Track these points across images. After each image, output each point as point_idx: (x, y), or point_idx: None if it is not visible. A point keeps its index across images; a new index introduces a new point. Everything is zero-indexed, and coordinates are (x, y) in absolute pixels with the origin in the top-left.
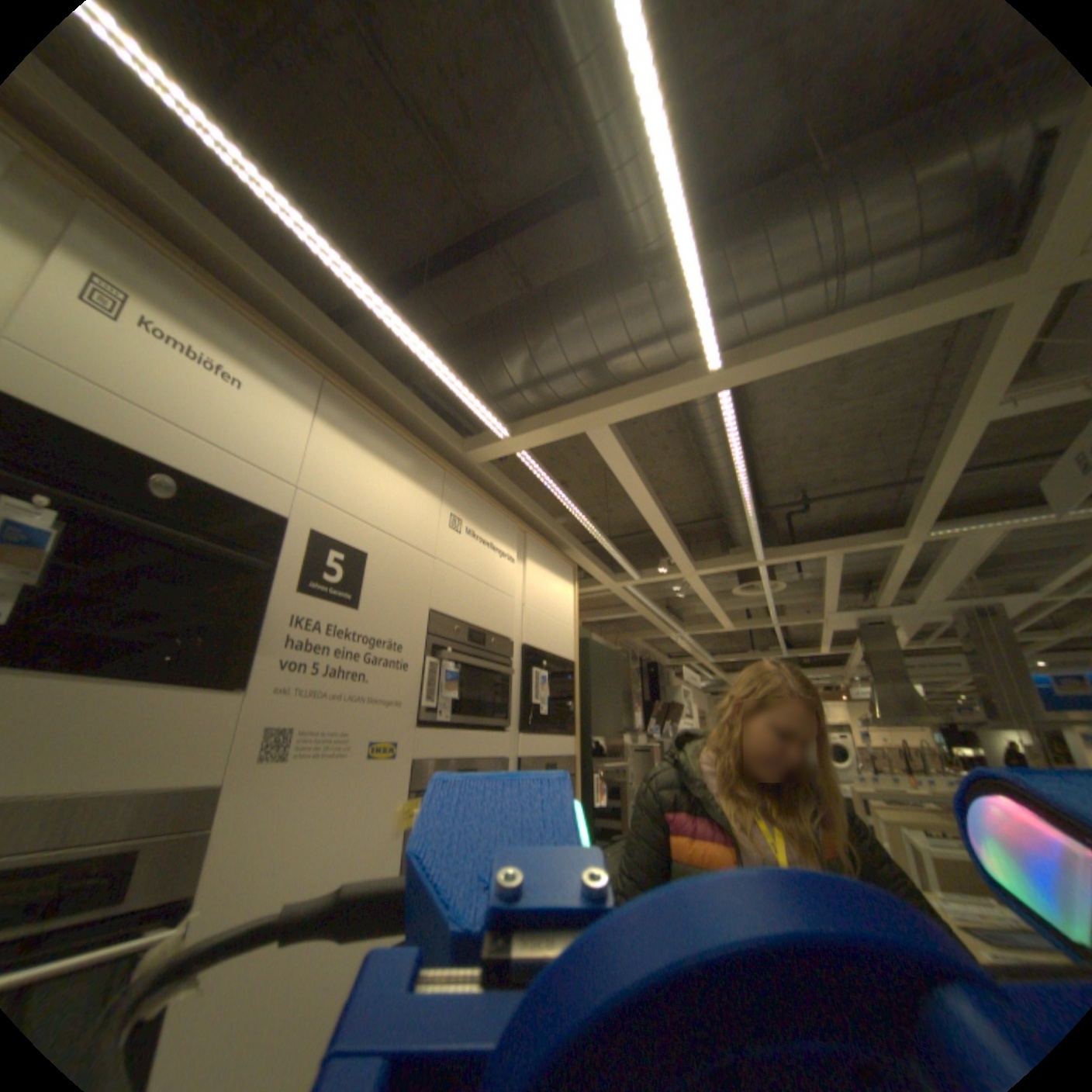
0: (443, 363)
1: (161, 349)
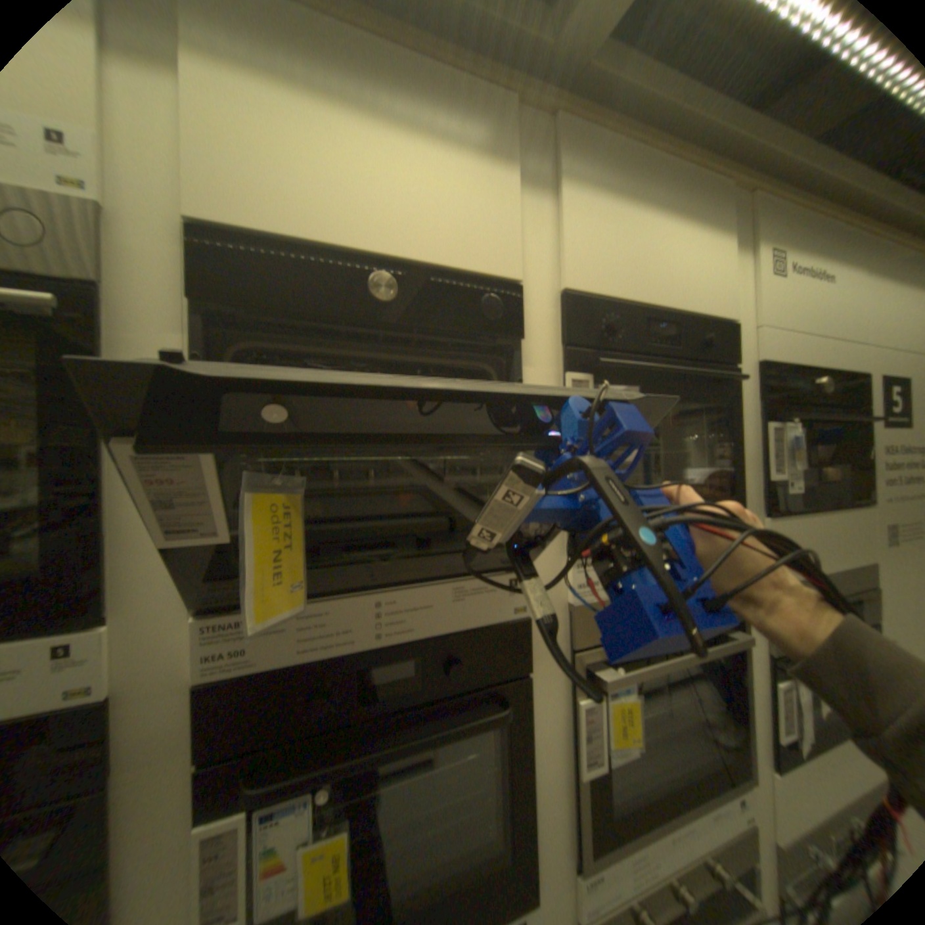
0: None
1: (804, 281)
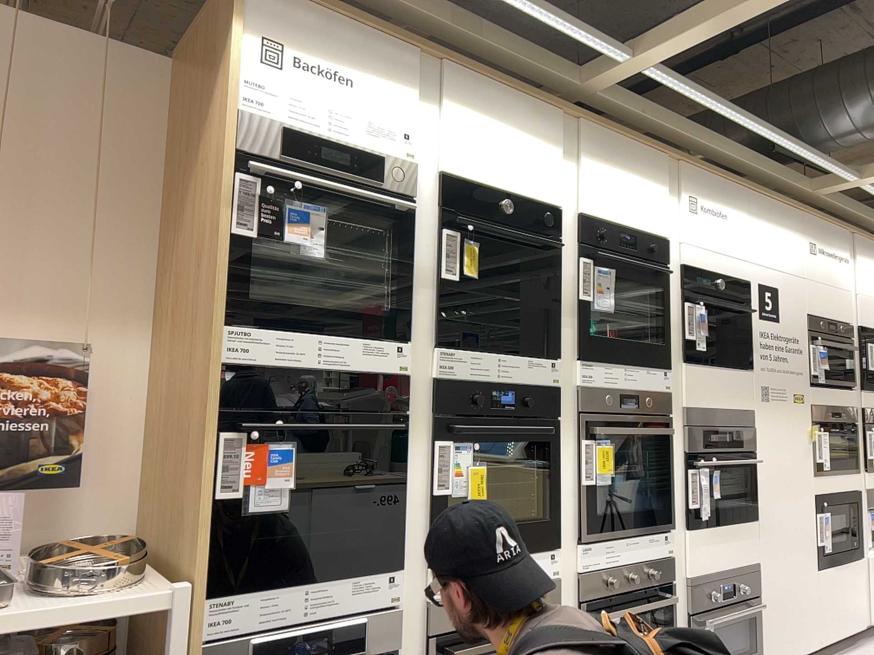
0: (820, 158)
1: (706, 217)
